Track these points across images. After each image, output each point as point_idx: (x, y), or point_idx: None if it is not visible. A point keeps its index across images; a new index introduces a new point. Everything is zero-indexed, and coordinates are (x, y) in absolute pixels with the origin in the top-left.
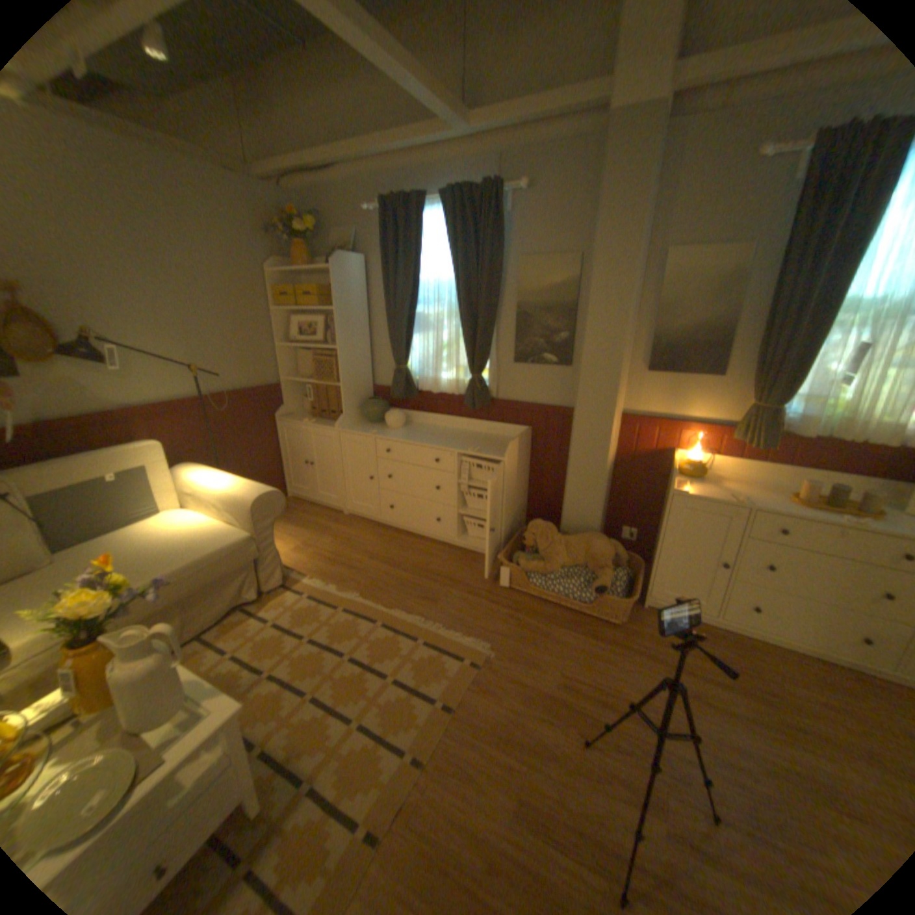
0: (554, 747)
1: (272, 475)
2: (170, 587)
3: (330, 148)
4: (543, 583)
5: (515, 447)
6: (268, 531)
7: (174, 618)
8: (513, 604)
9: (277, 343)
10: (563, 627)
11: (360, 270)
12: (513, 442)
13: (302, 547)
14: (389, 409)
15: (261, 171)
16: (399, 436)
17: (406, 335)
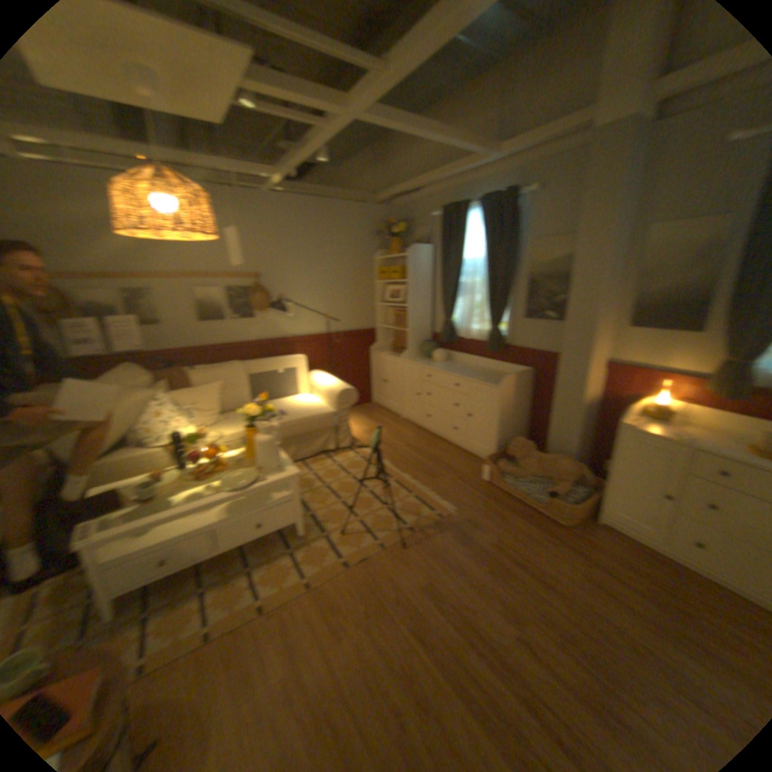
0: (467, 571)
1: (363, 388)
2: (291, 428)
3: (416, 180)
4: (513, 484)
5: (511, 381)
6: (344, 413)
7: (291, 446)
8: (486, 493)
9: (375, 304)
10: (516, 516)
11: (427, 255)
12: (508, 377)
13: (367, 432)
14: (436, 350)
15: (379, 199)
16: (436, 368)
17: (450, 298)
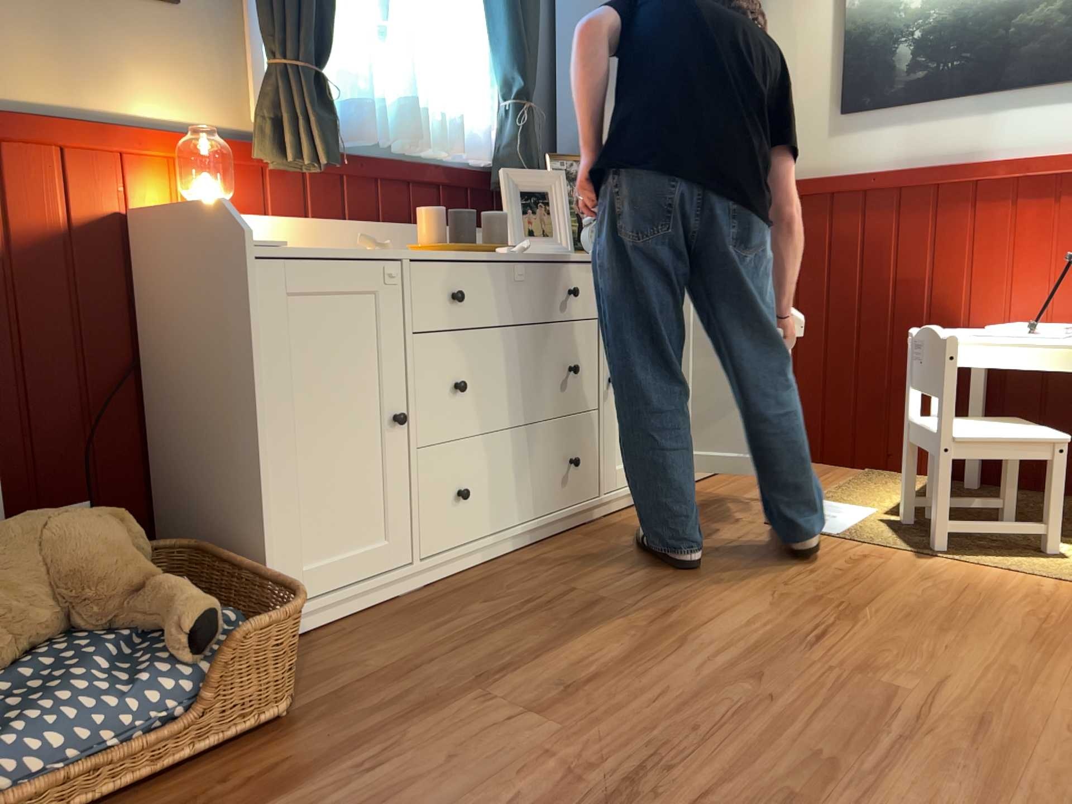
0: None
1: None
2: None
3: None
4: None
5: None
6: None
7: None
8: None
9: None
10: None
11: None
12: None
13: None
14: None
15: None
16: None
17: None
